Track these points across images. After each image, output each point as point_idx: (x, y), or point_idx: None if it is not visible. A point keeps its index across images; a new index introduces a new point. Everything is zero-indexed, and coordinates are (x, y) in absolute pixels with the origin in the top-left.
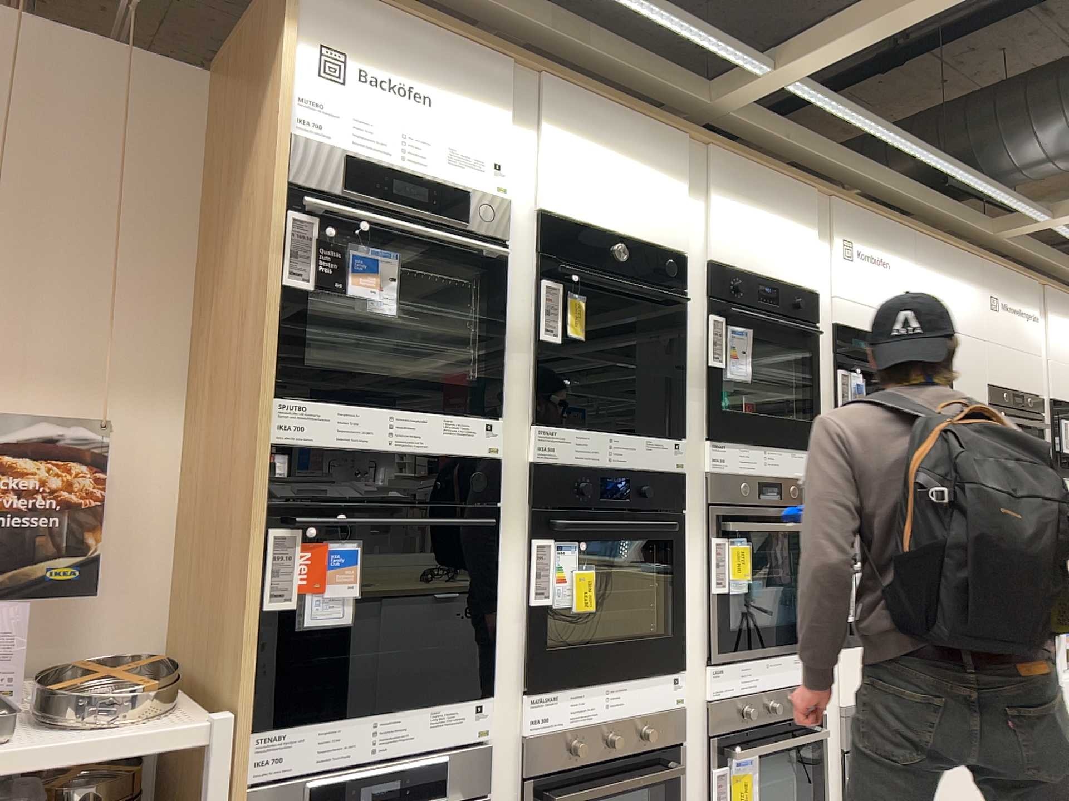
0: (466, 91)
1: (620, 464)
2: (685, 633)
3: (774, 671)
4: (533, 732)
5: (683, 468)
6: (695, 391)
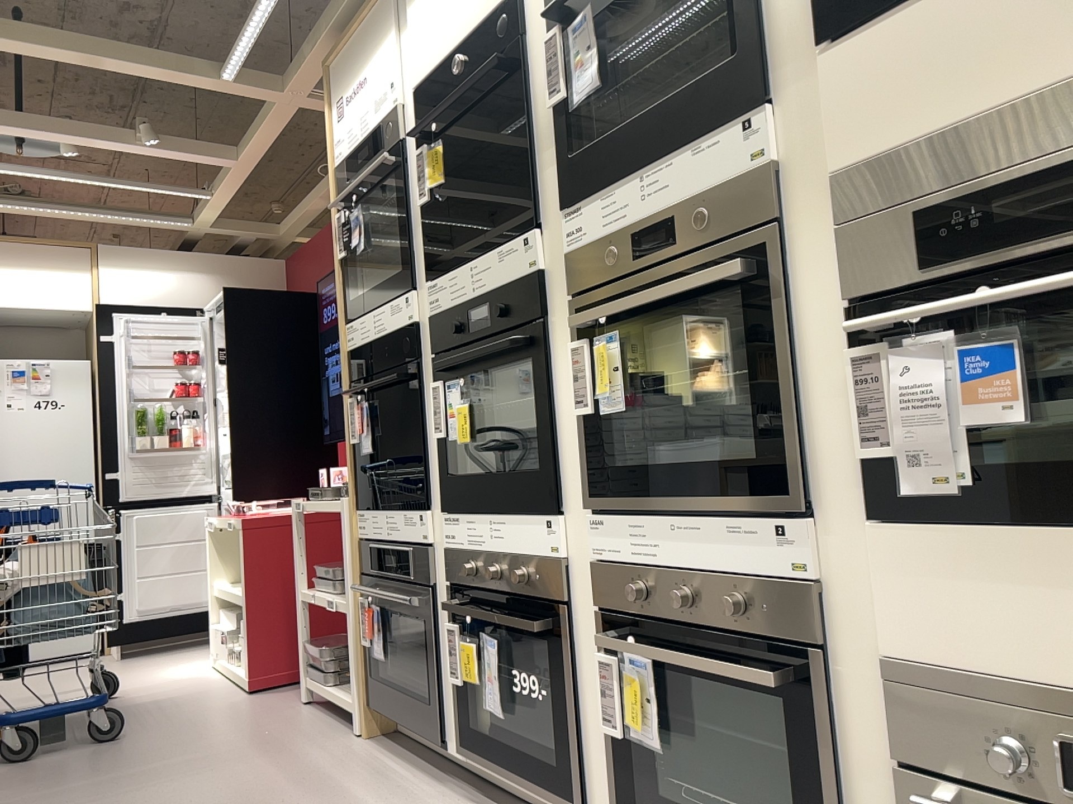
0: (374, 49)
1: (478, 288)
2: (565, 469)
3: (689, 541)
4: (446, 546)
5: (534, 262)
6: (548, 152)
